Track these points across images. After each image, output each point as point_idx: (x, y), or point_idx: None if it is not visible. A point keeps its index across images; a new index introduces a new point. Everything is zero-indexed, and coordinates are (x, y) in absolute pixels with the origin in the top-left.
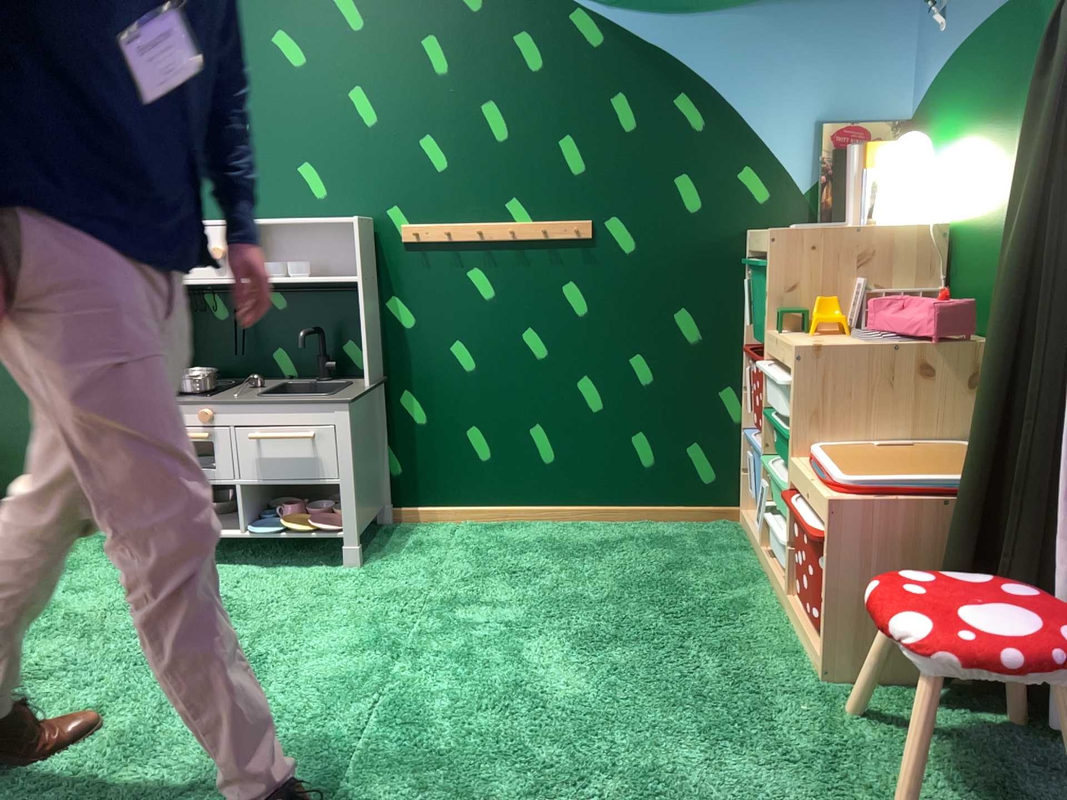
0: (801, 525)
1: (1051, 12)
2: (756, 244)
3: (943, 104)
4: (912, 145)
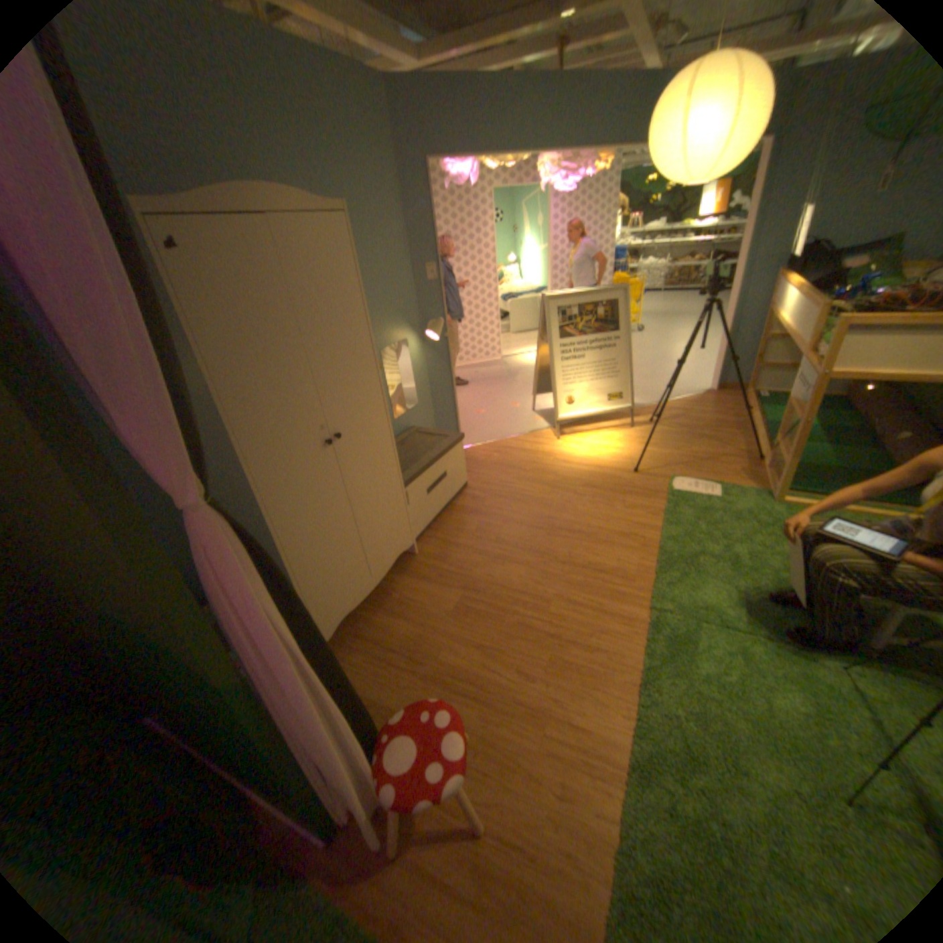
0: None
1: None
2: None
3: None
4: None
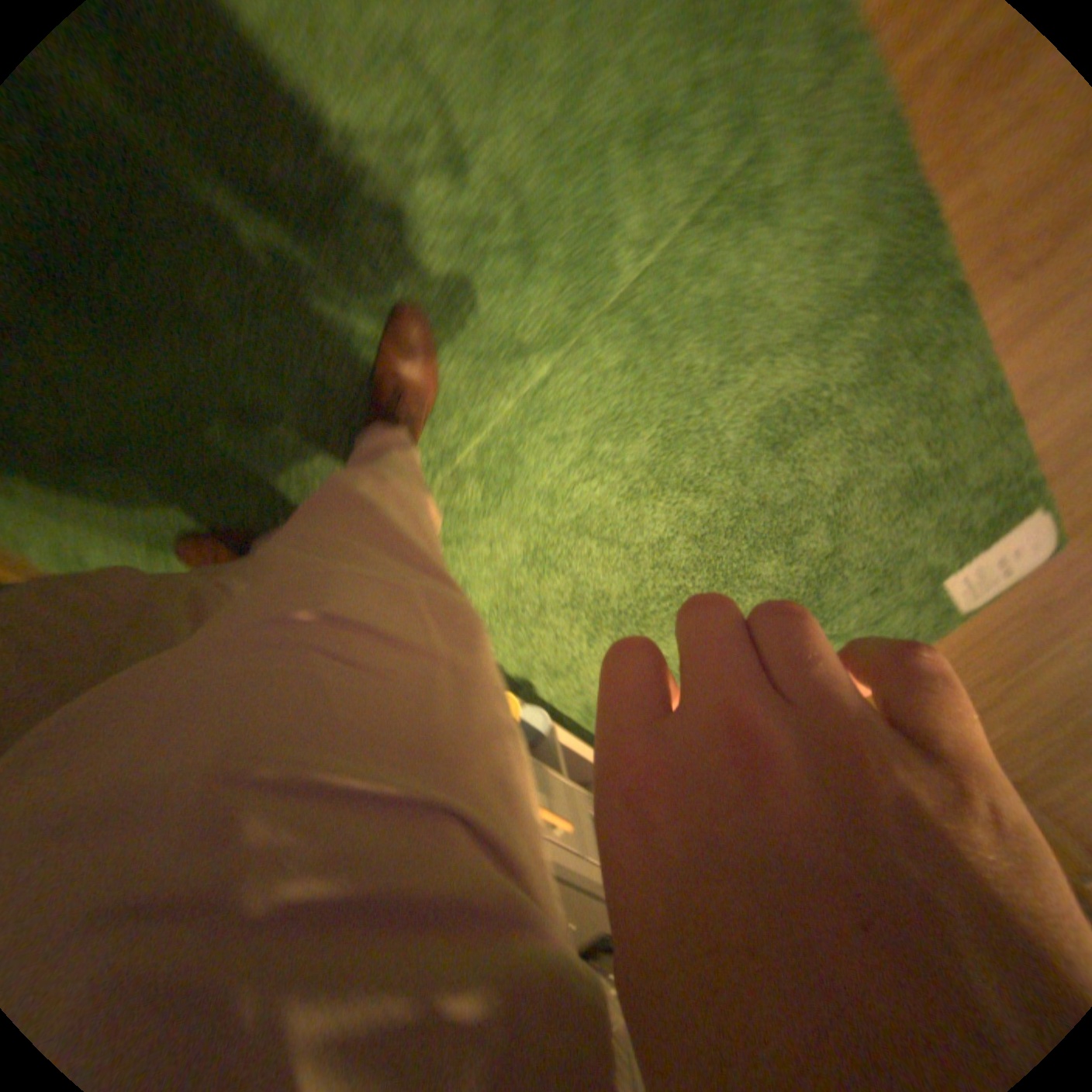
0: None
1: None
2: None
3: None
4: None
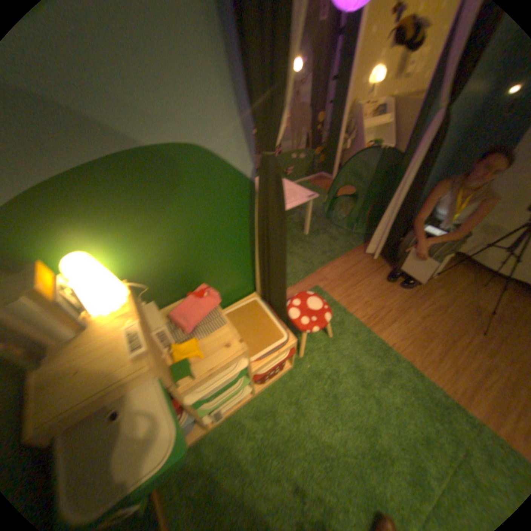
0: (262, 372)
1: (181, 158)
2: (92, 406)
3: (46, 224)
4: (88, 258)
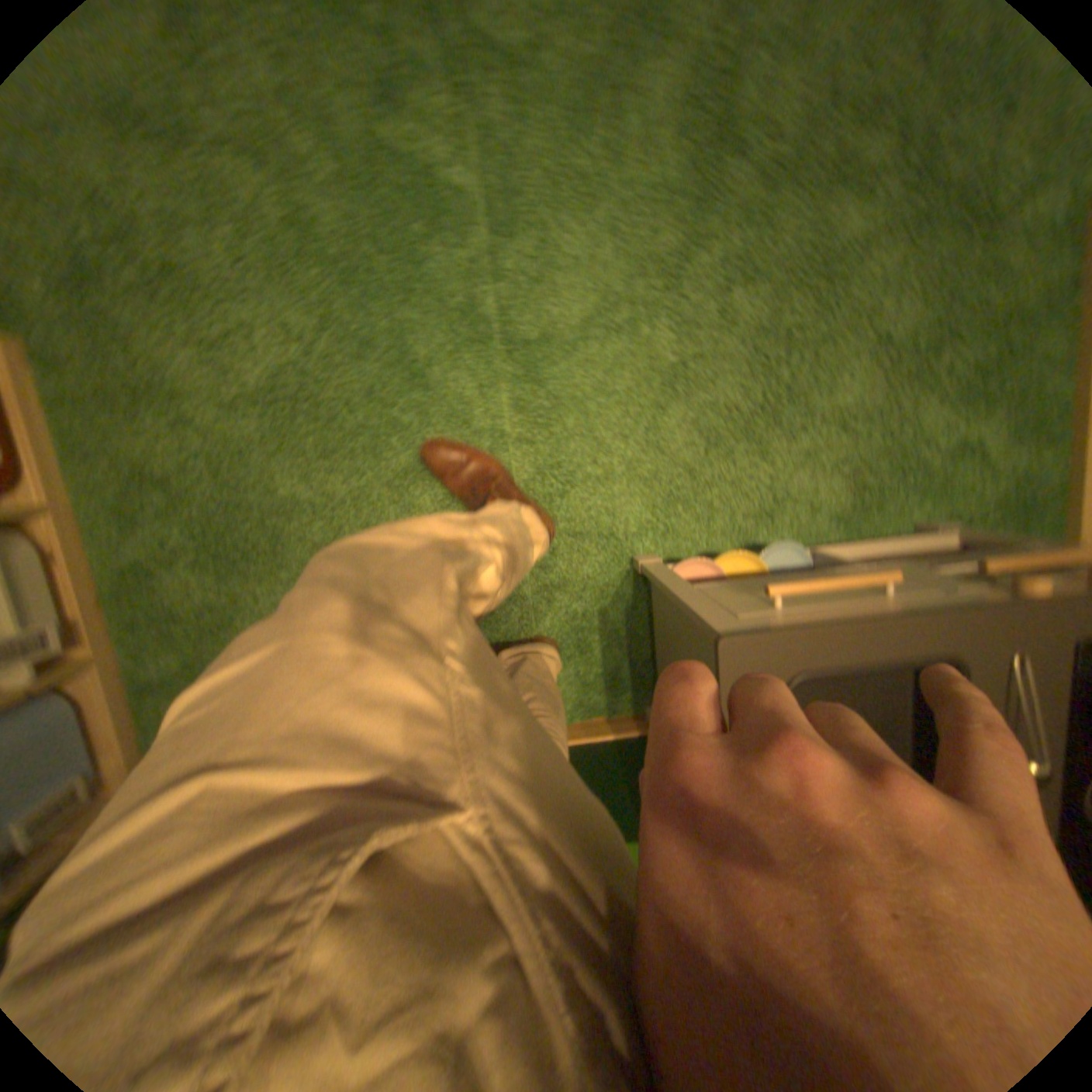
0: None
1: None
2: None
3: None
4: None
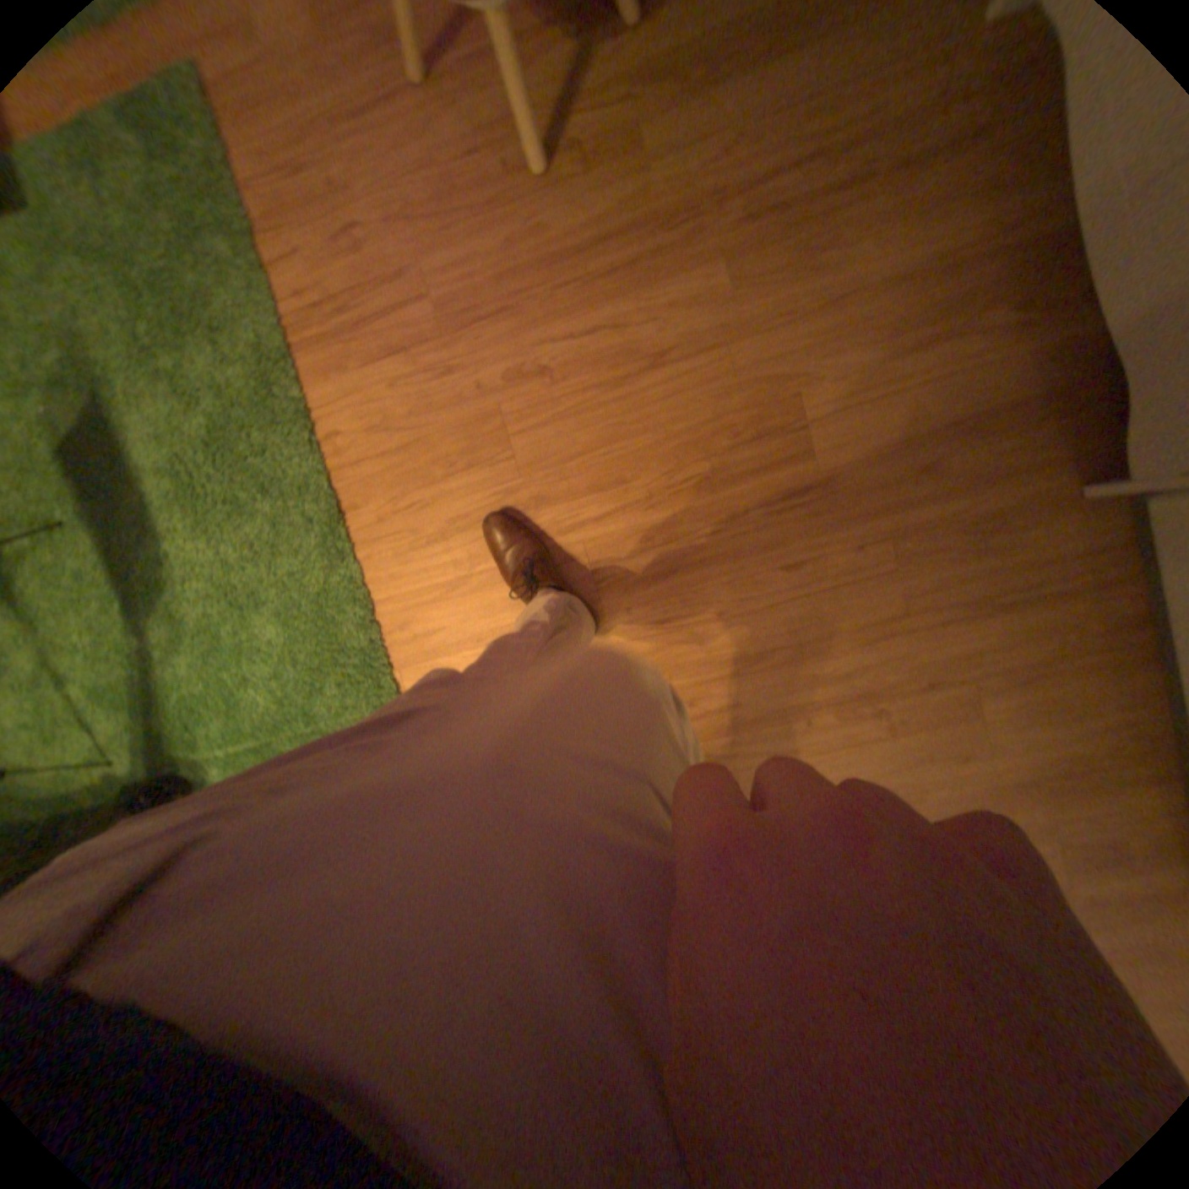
0: None
1: None
2: None
3: None
4: None
